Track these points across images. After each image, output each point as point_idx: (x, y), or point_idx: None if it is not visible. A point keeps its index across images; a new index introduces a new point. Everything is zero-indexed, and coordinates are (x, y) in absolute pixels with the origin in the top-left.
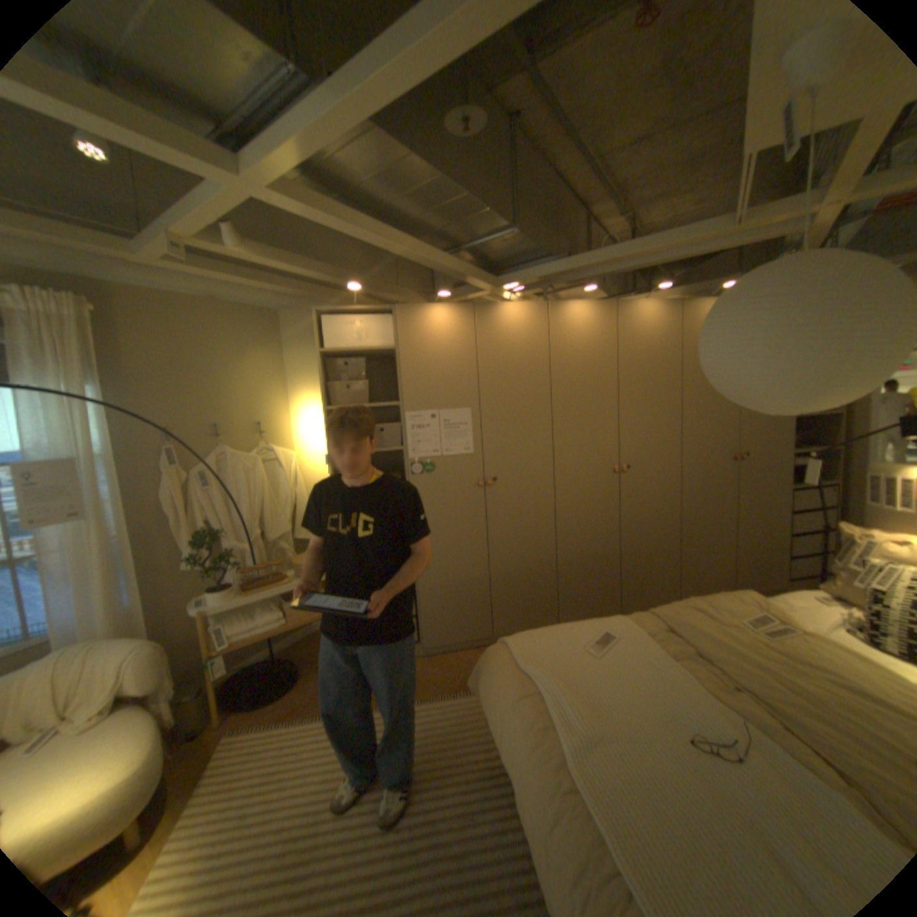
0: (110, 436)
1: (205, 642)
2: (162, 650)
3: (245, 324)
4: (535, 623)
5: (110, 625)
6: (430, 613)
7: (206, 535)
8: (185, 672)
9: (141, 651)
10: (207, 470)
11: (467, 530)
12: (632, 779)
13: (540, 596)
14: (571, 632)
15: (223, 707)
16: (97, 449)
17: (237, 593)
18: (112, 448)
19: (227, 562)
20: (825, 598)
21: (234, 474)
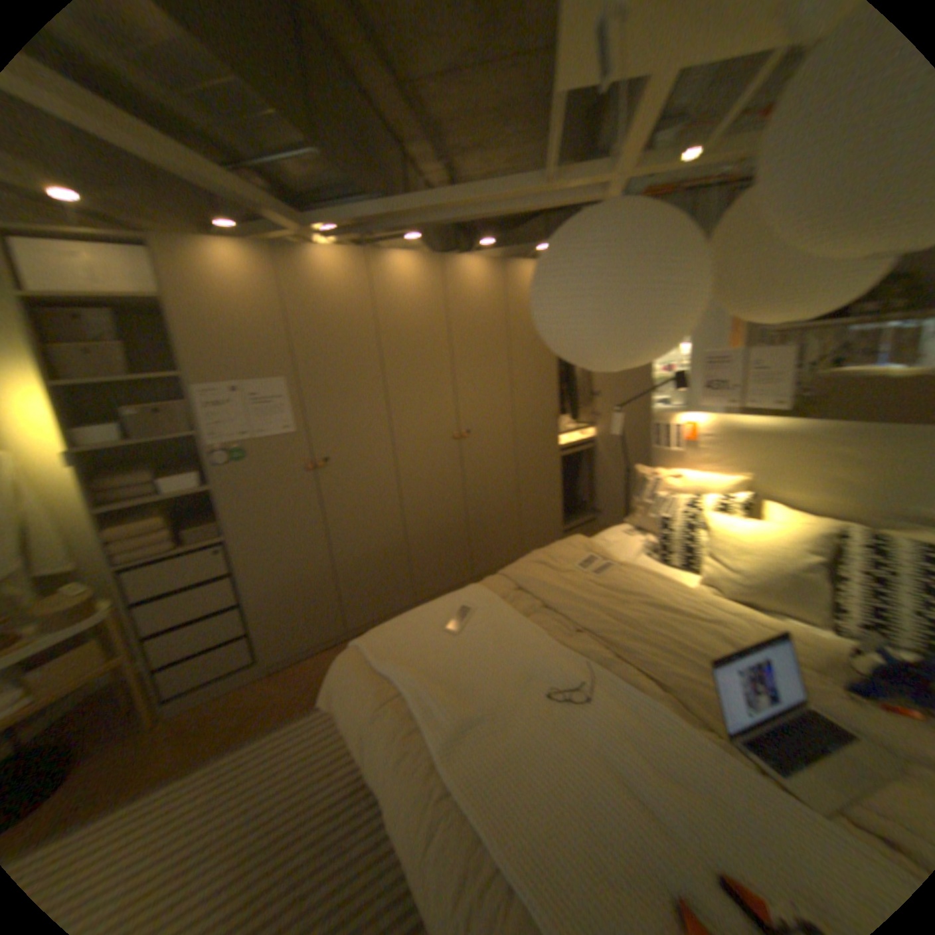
0: None
1: None
2: None
3: None
4: (392, 605)
5: None
6: (268, 625)
7: None
8: None
9: None
10: None
11: (303, 522)
12: (502, 757)
13: (395, 576)
14: (429, 613)
15: None
16: None
17: None
18: None
19: None
20: (631, 530)
21: None
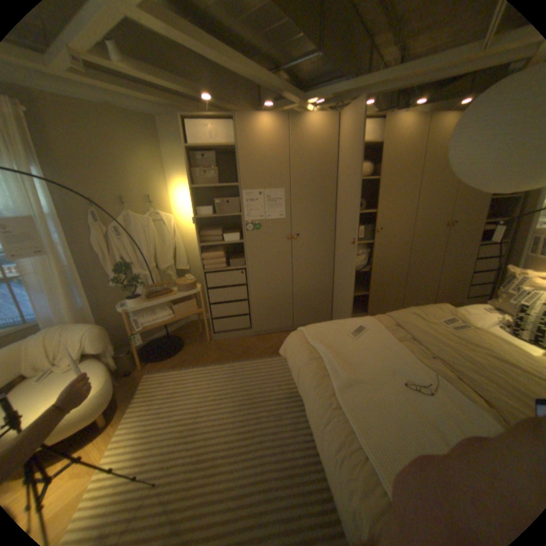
0: (54, 202)
1: (130, 326)
2: (106, 330)
3: (134, 126)
4: (318, 319)
5: (74, 316)
6: (258, 312)
7: (123, 265)
8: (120, 341)
9: (93, 330)
10: (120, 226)
11: (281, 266)
12: (372, 403)
13: (322, 304)
14: (341, 325)
15: (144, 359)
16: (47, 210)
17: (145, 299)
18: (57, 210)
19: (138, 281)
20: (492, 309)
21: (137, 229)
